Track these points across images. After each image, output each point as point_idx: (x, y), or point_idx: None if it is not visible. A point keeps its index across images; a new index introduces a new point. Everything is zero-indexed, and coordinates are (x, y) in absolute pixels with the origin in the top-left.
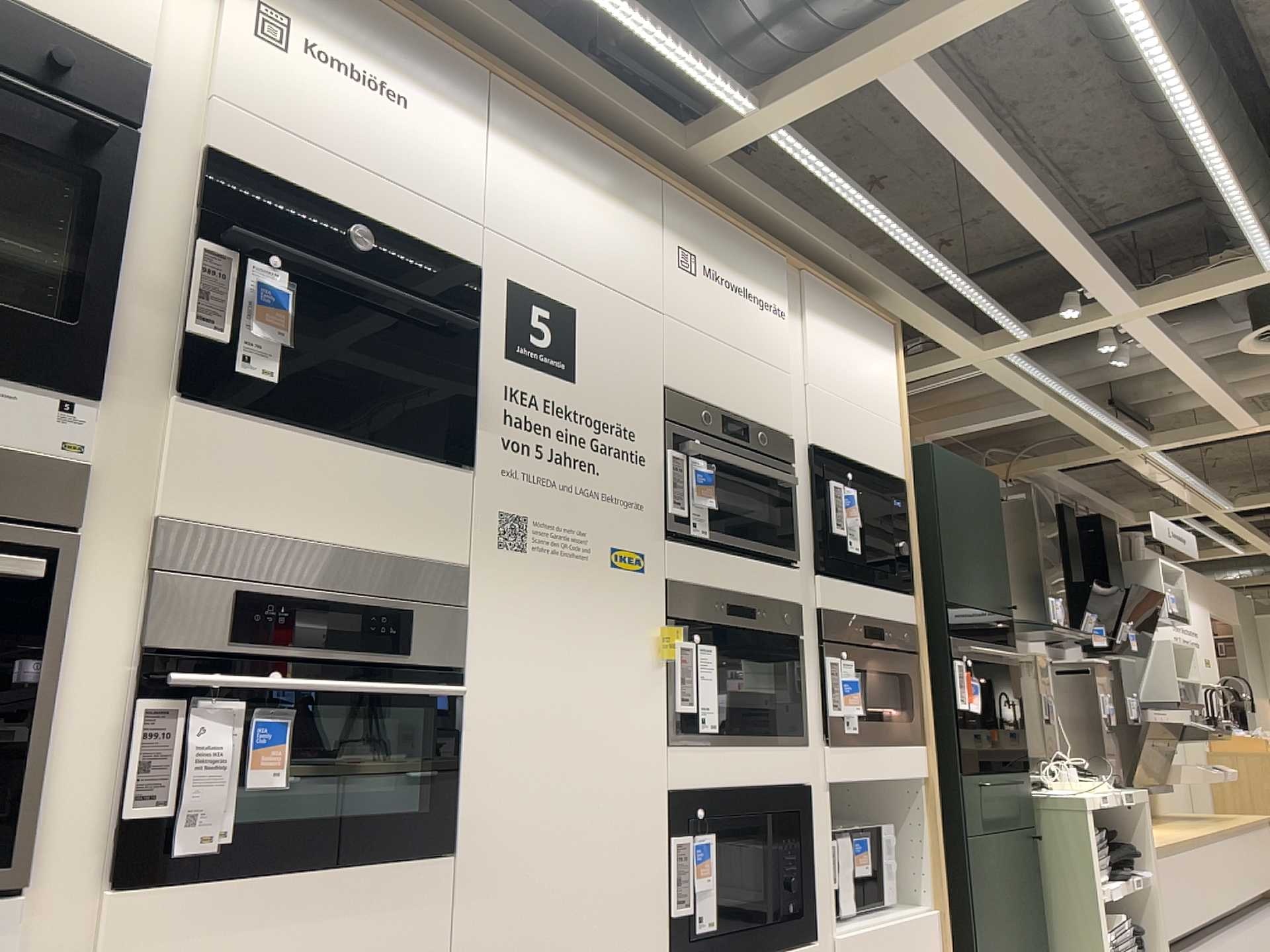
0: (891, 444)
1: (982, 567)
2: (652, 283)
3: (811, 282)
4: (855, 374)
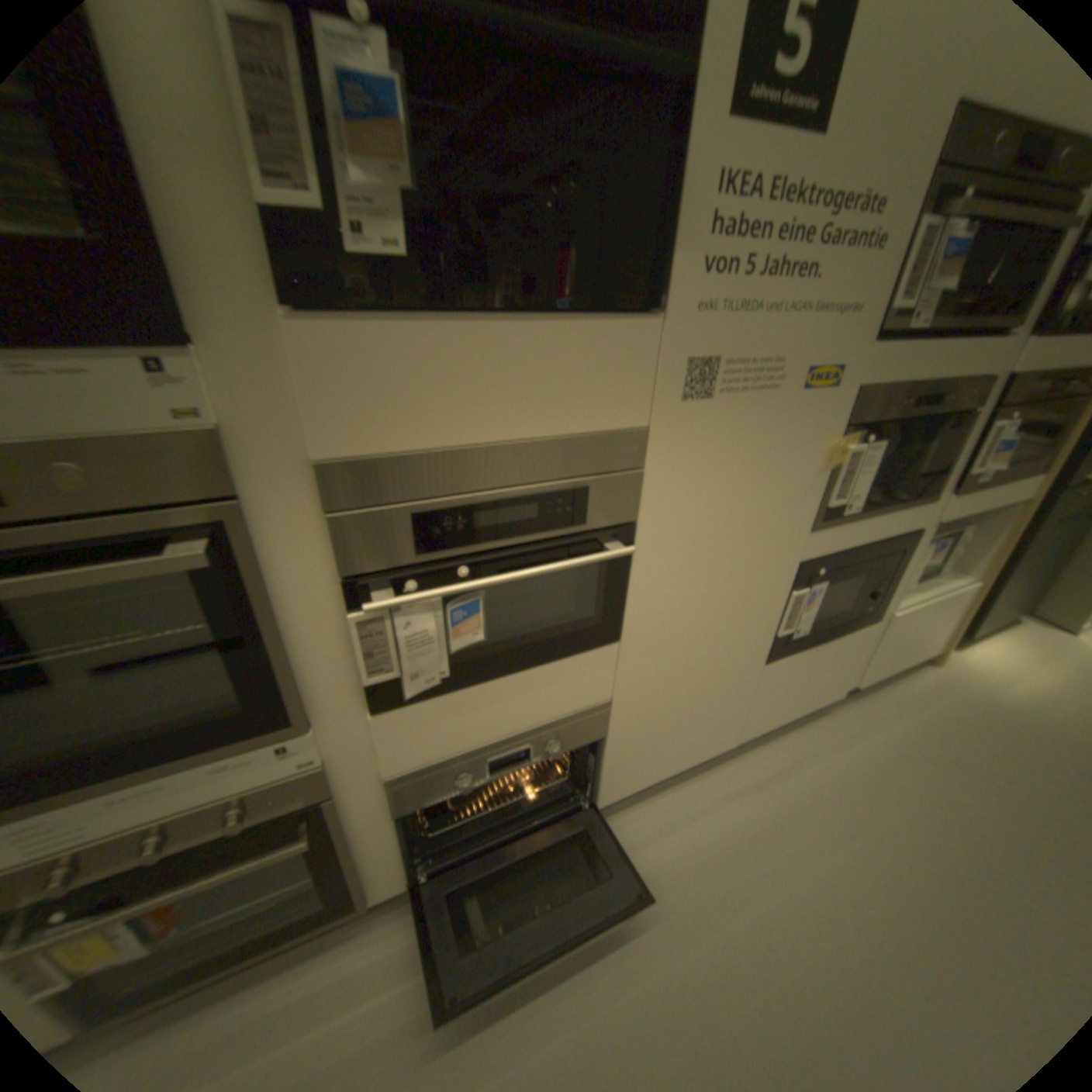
0: None
1: None
2: None
3: None
4: None
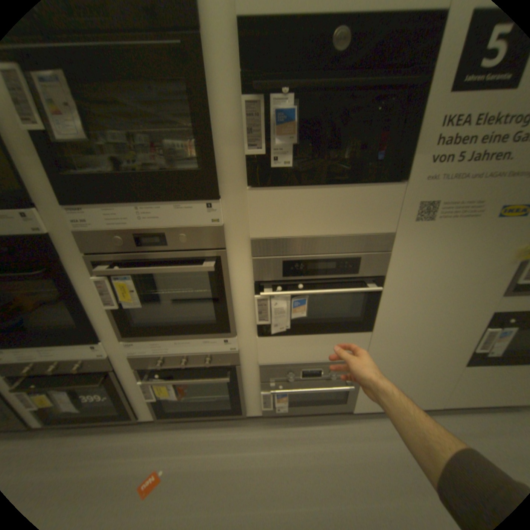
0: None
1: None
2: None
3: None
4: None
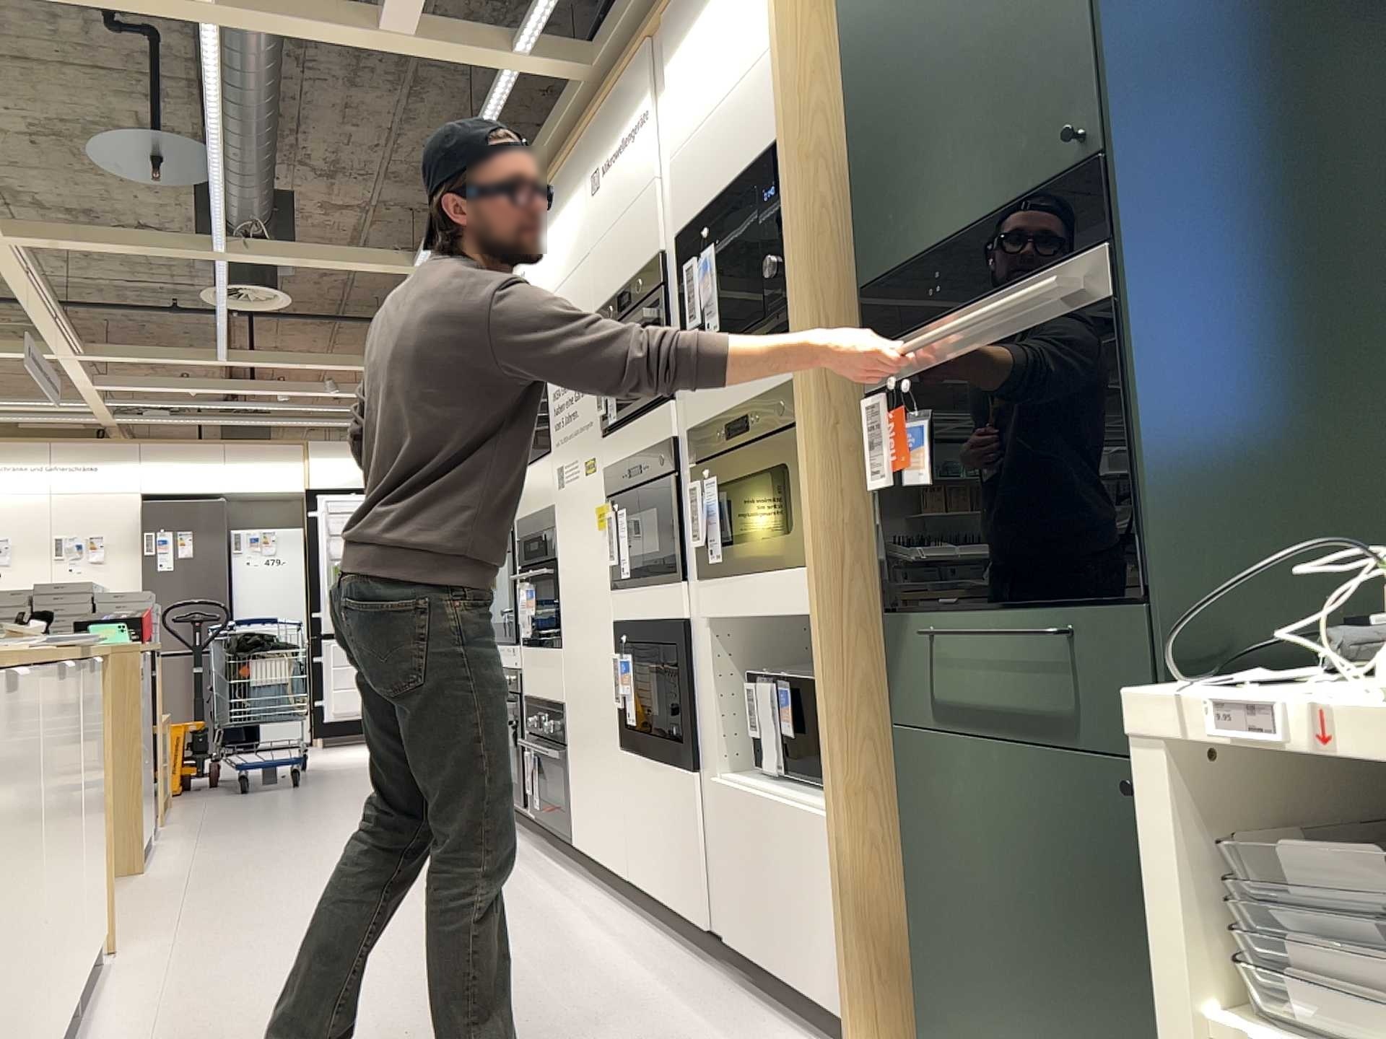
0: (763, 99)
1: (985, 108)
2: (584, 237)
3: (668, 19)
4: (715, 61)
